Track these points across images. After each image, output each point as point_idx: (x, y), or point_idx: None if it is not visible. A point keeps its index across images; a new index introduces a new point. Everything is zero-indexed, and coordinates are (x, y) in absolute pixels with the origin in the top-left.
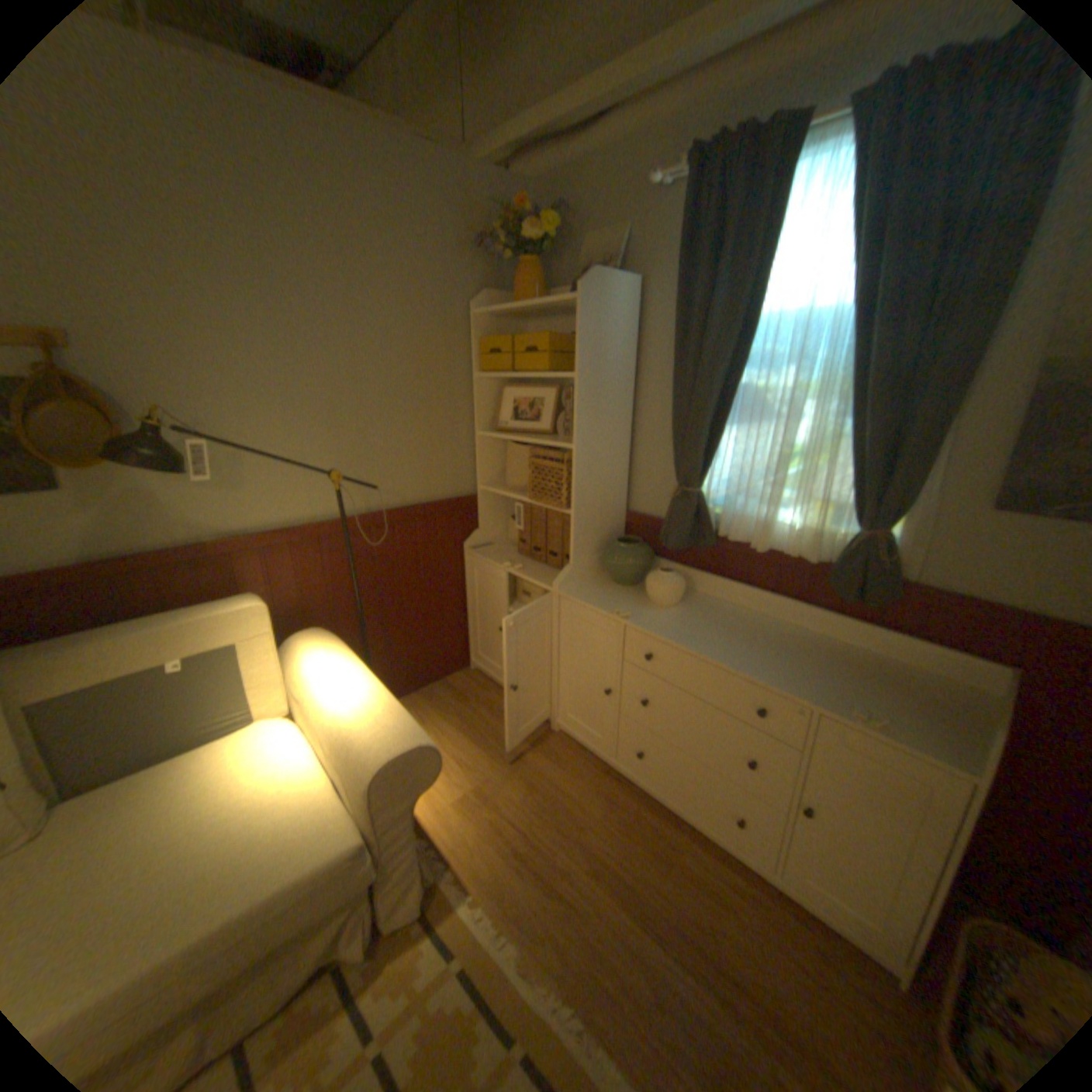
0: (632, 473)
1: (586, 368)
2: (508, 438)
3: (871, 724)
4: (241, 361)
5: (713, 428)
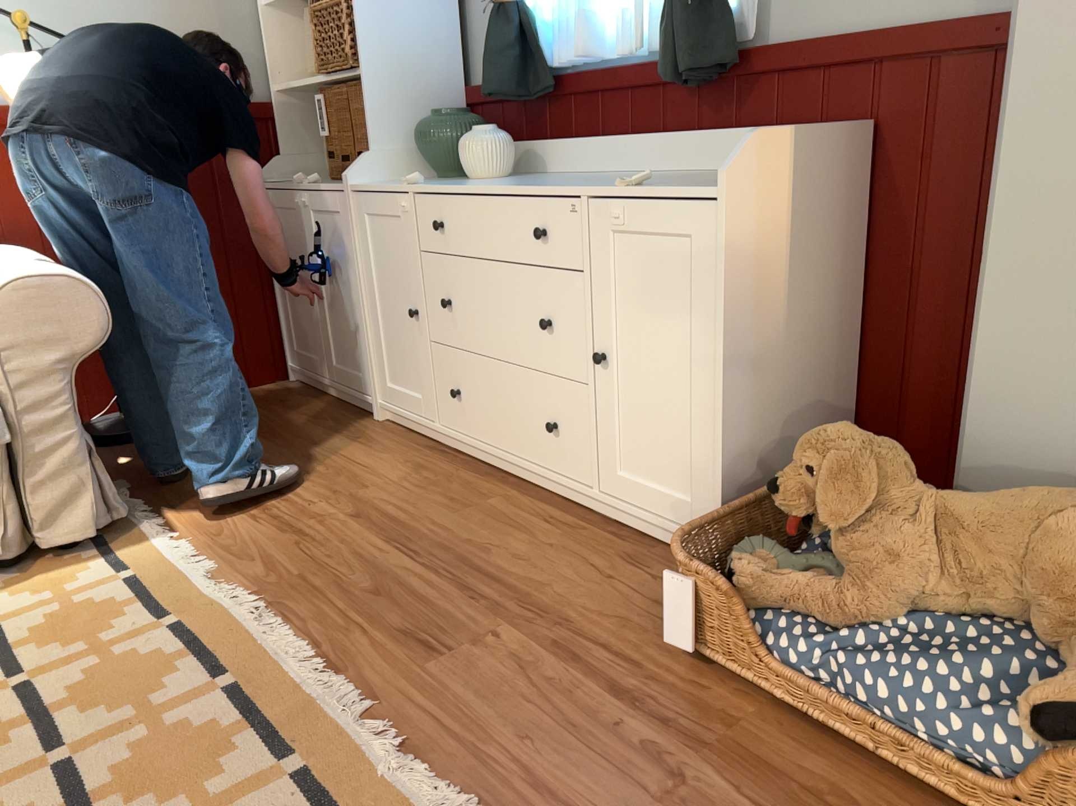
0: (466, 32)
1: None
2: None
3: (632, 184)
4: None
5: None
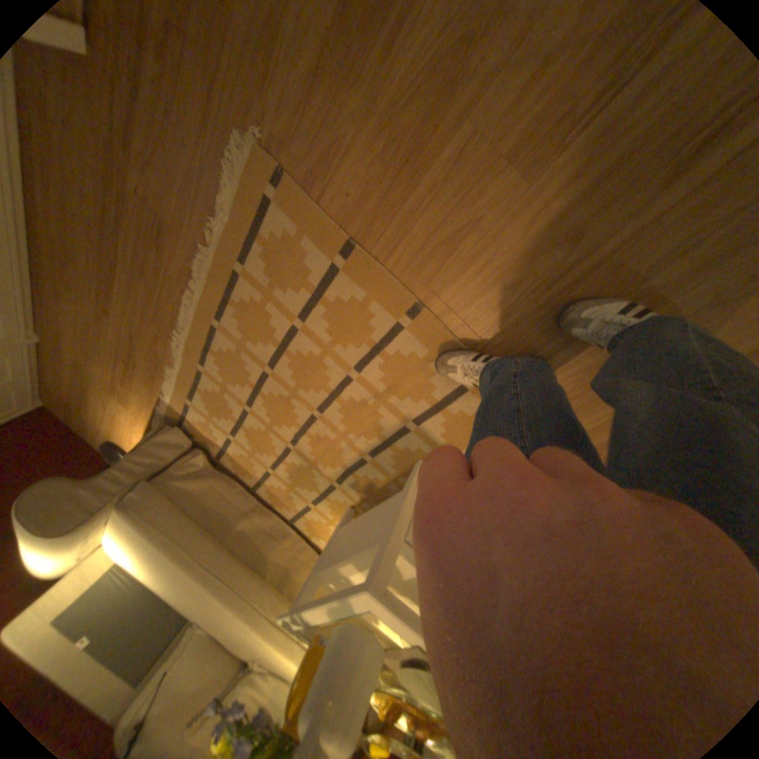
0: None
1: None
2: None
3: None
4: None
5: None
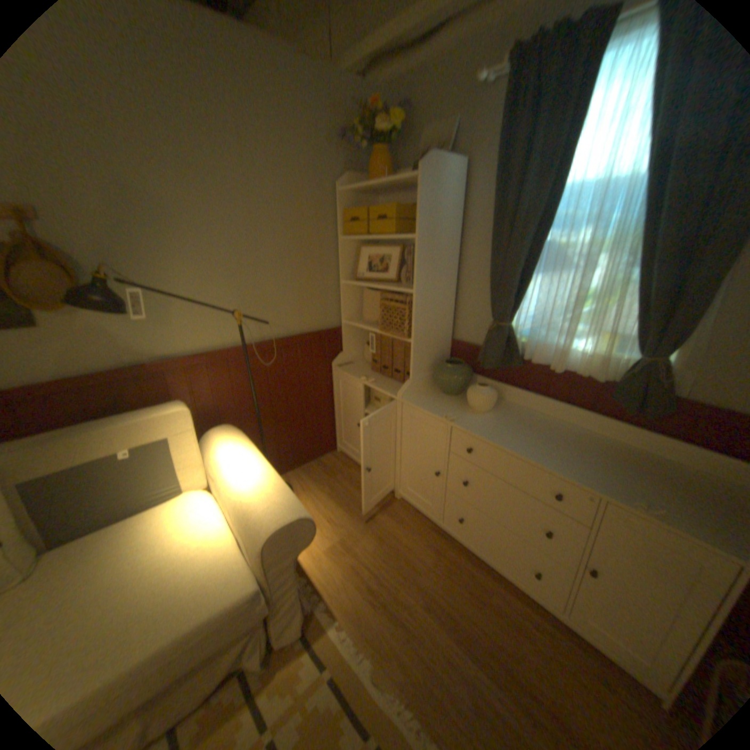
0: (456, 311)
1: (424, 230)
2: (364, 284)
3: (651, 511)
4: (166, 228)
5: (523, 276)
